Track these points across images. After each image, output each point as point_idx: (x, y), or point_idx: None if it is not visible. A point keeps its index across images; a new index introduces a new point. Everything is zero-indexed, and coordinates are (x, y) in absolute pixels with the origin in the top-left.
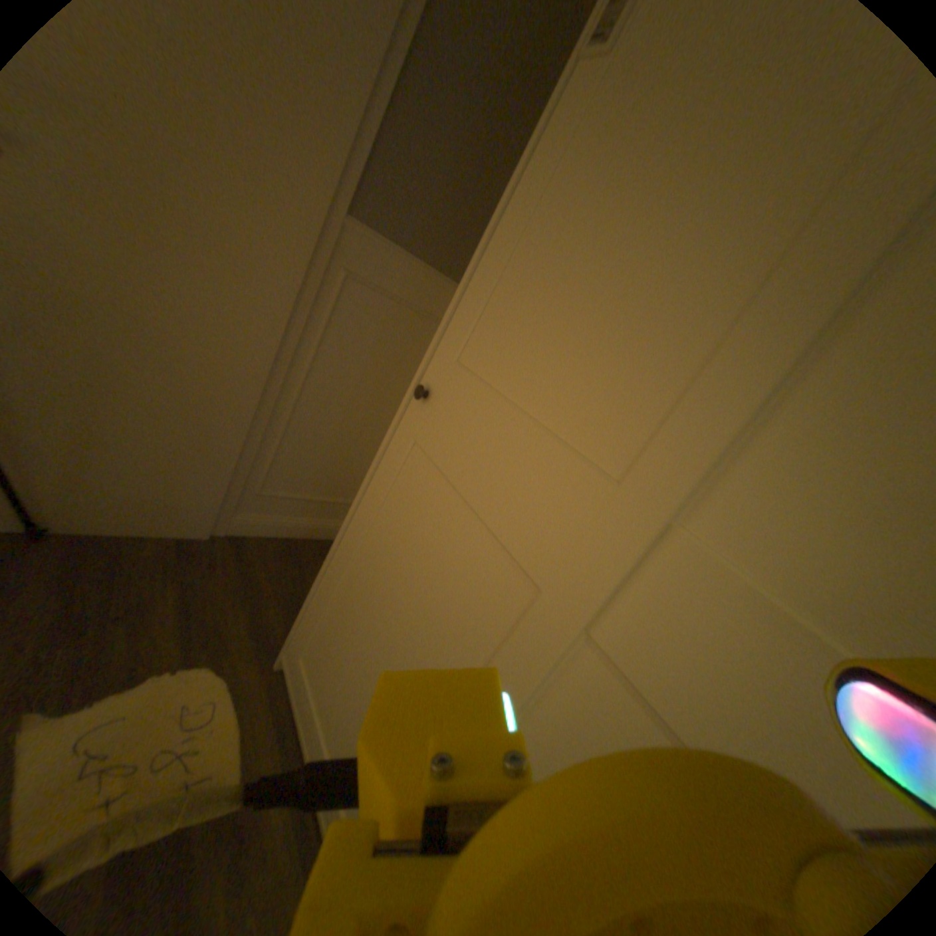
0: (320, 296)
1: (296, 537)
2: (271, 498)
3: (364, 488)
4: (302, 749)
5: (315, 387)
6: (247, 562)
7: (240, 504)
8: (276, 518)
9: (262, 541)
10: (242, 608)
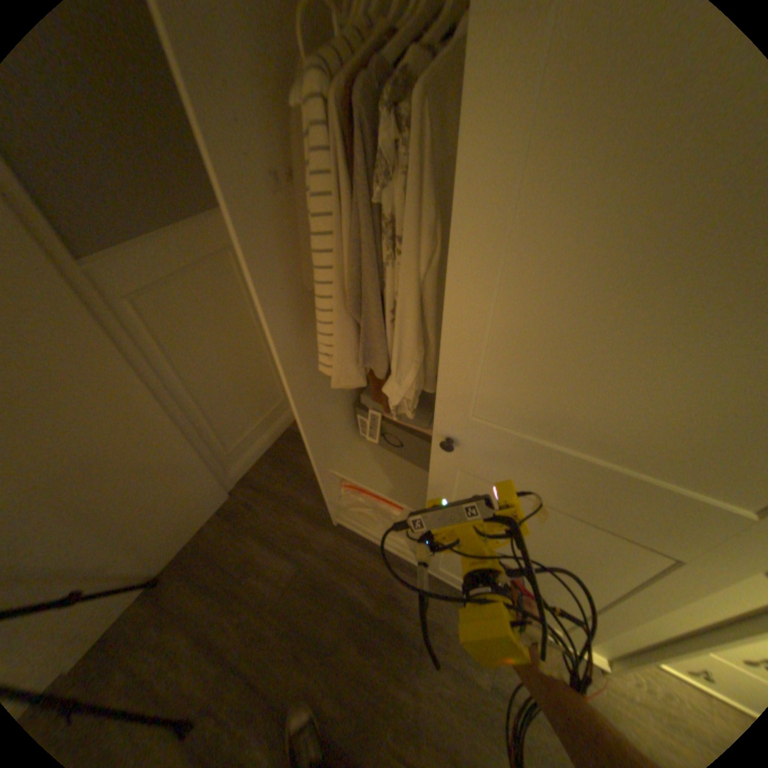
0: (133, 329)
1: (270, 445)
2: (237, 446)
3: (309, 439)
4: (386, 548)
5: (195, 376)
6: (264, 487)
7: (226, 465)
8: (251, 450)
9: (257, 467)
10: (290, 512)
